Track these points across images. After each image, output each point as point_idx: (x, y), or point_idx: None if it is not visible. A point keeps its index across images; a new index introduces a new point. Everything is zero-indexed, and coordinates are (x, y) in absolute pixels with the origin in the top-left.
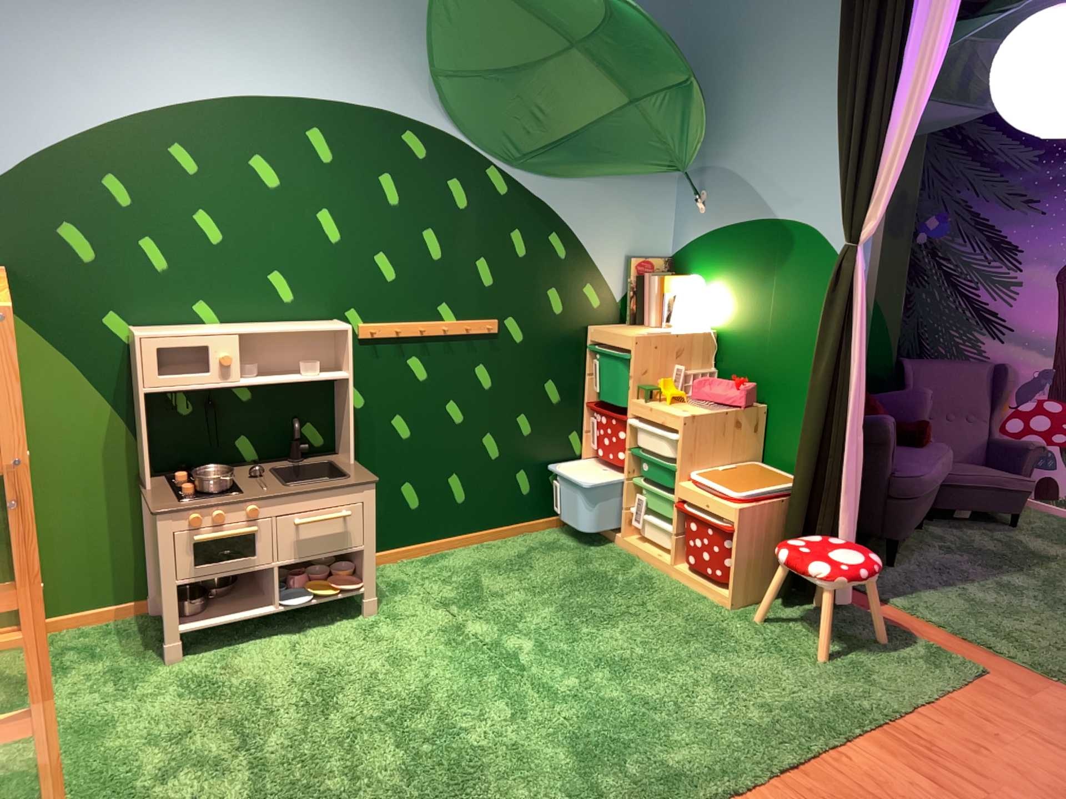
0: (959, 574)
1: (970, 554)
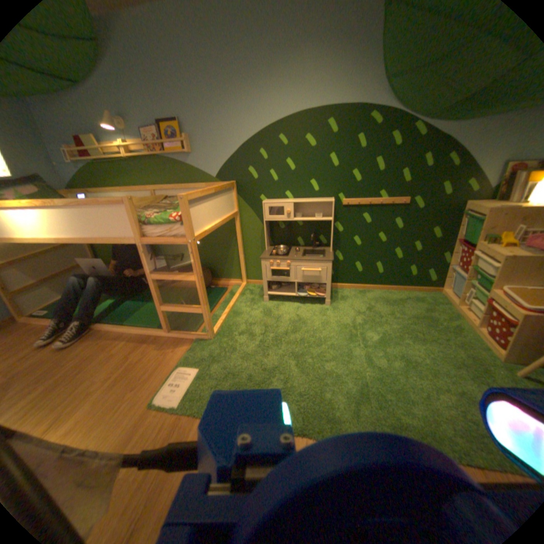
0: None
1: None
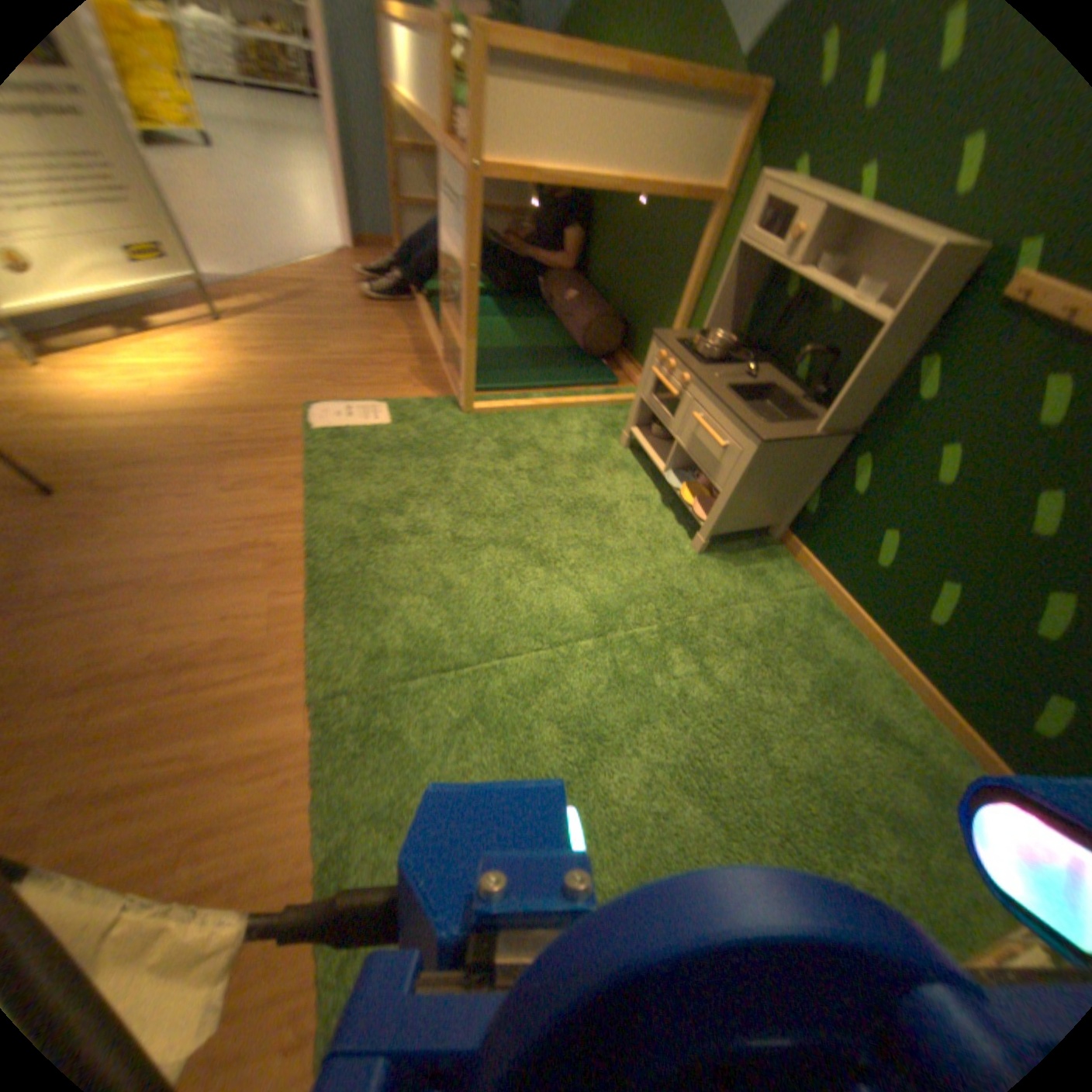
0: None
1: None
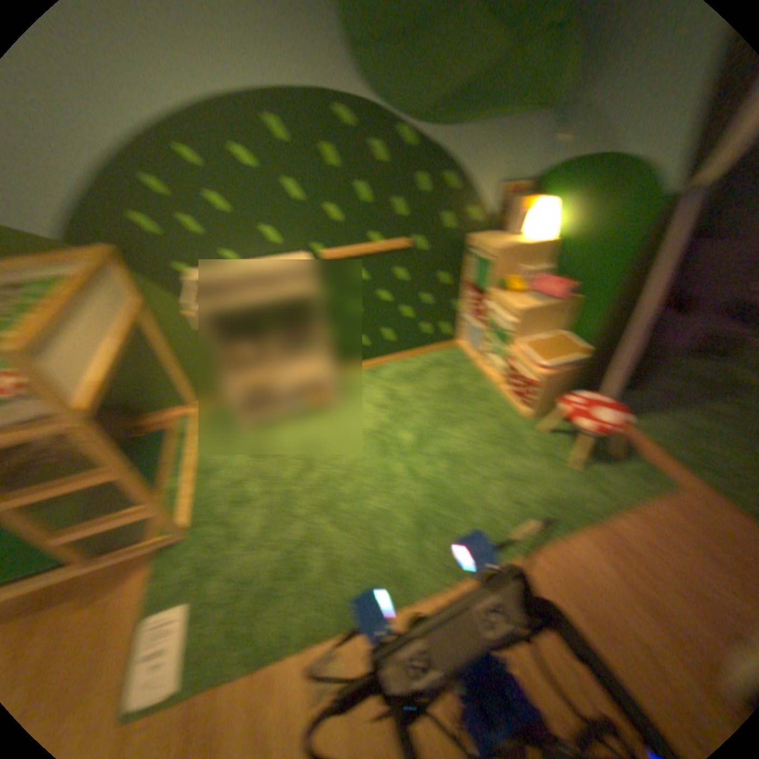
0: (688, 405)
1: (701, 387)
